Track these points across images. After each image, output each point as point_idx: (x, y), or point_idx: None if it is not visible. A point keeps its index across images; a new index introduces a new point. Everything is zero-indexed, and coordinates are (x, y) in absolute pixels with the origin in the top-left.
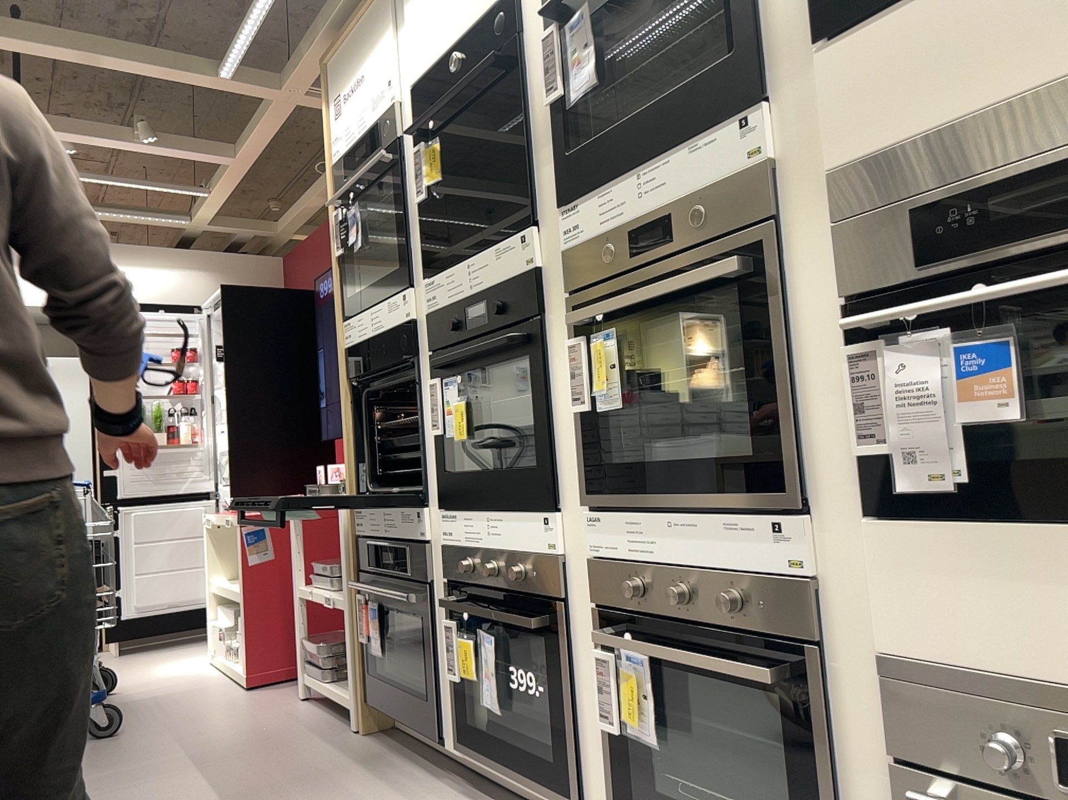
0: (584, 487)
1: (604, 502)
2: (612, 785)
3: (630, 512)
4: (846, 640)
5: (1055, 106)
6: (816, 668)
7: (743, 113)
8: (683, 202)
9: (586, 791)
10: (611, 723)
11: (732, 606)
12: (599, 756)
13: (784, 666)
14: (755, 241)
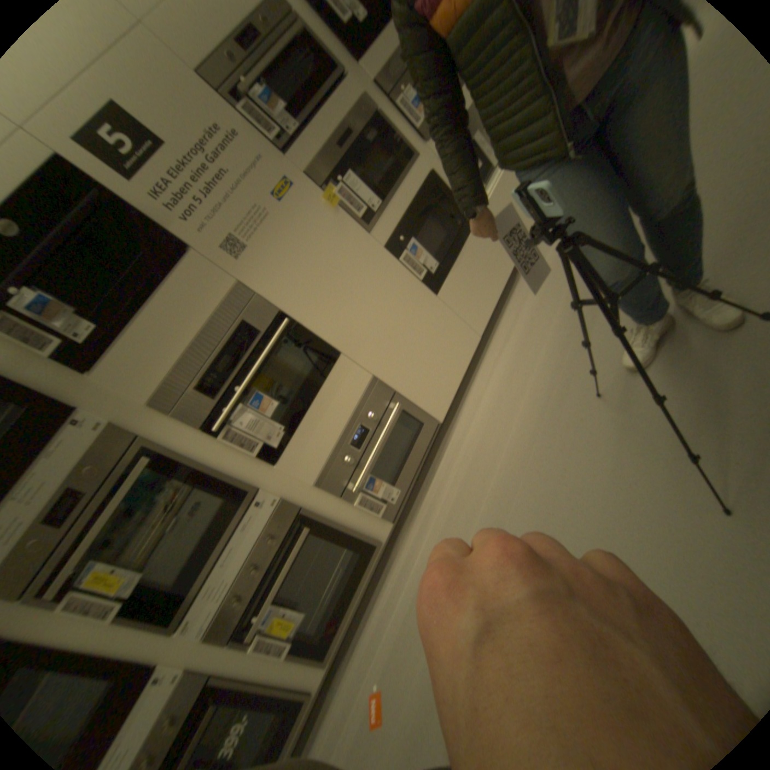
0: (160, 632)
1: (181, 613)
2: (306, 664)
3: (198, 594)
4: (303, 497)
5: (205, 337)
6: (307, 513)
7: (69, 418)
8: (71, 477)
9: (301, 692)
10: (285, 649)
11: (275, 539)
12: (292, 672)
13: (302, 526)
14: (137, 450)
